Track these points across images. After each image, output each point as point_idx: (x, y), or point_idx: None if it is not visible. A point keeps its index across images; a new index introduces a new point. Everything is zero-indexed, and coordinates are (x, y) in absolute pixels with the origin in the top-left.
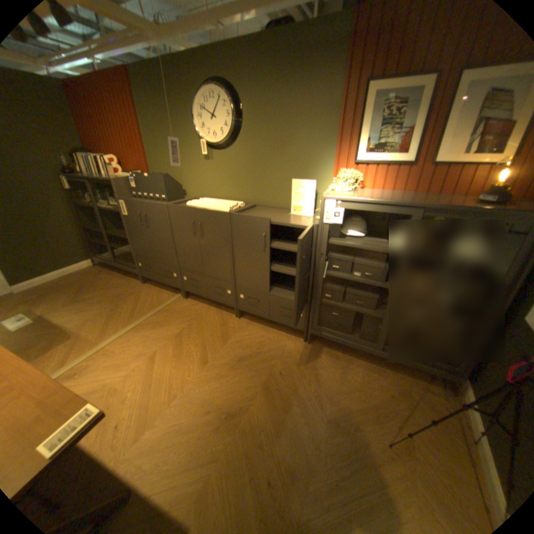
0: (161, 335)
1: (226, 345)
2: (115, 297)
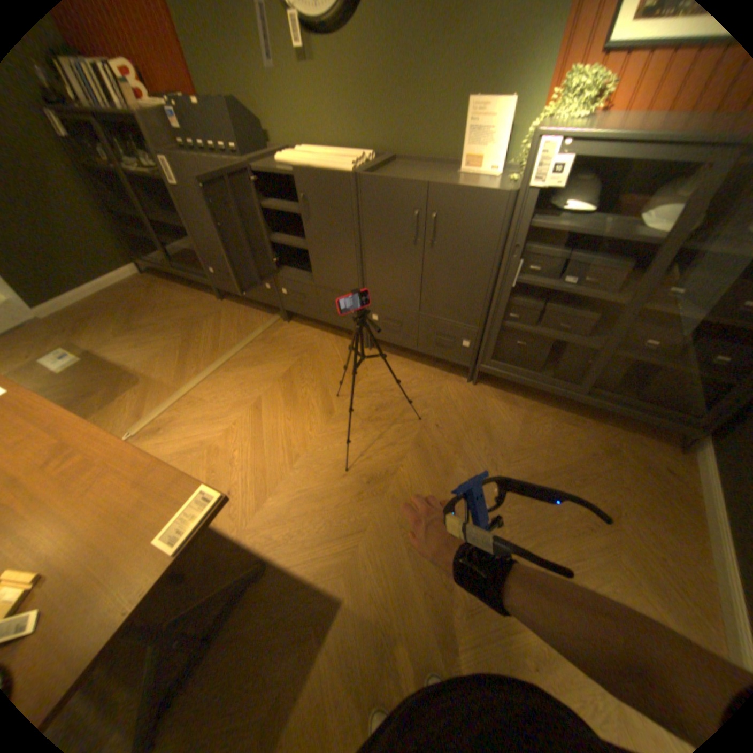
0: (263, 376)
1: (357, 388)
2: (187, 322)
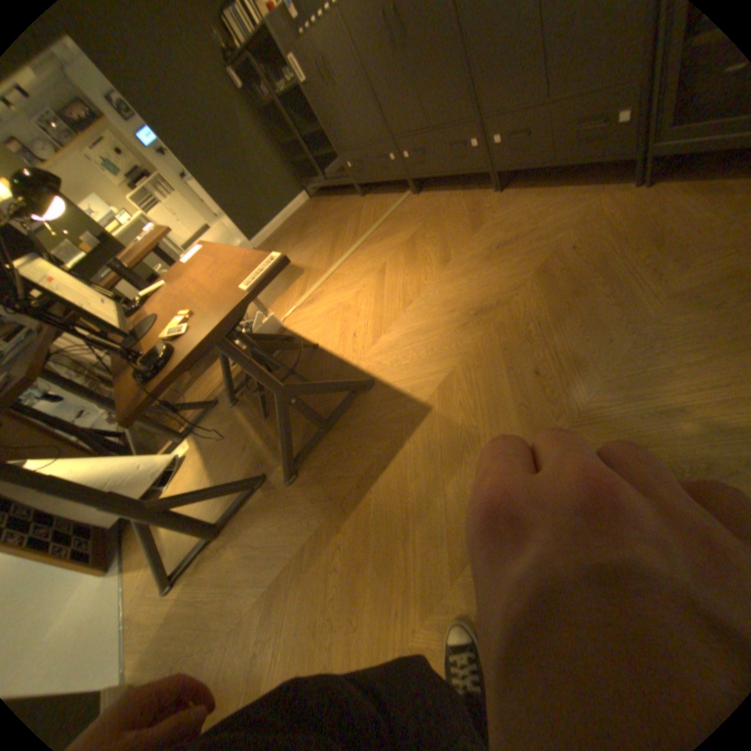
0: (390, 245)
1: (479, 233)
2: (336, 222)
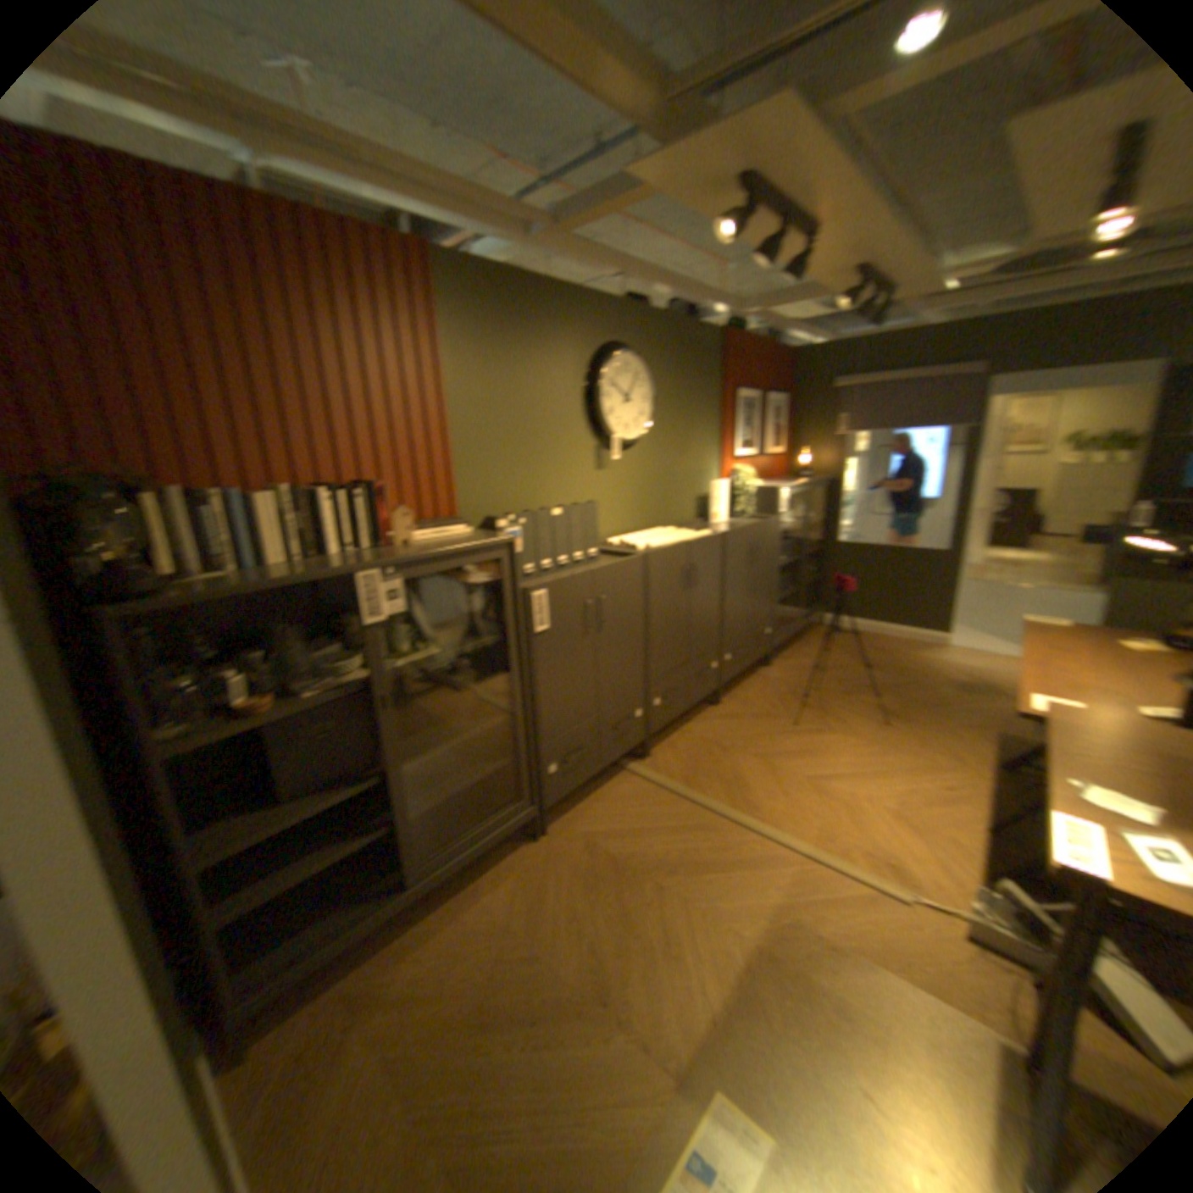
0: (765, 777)
1: (780, 716)
2: (601, 883)
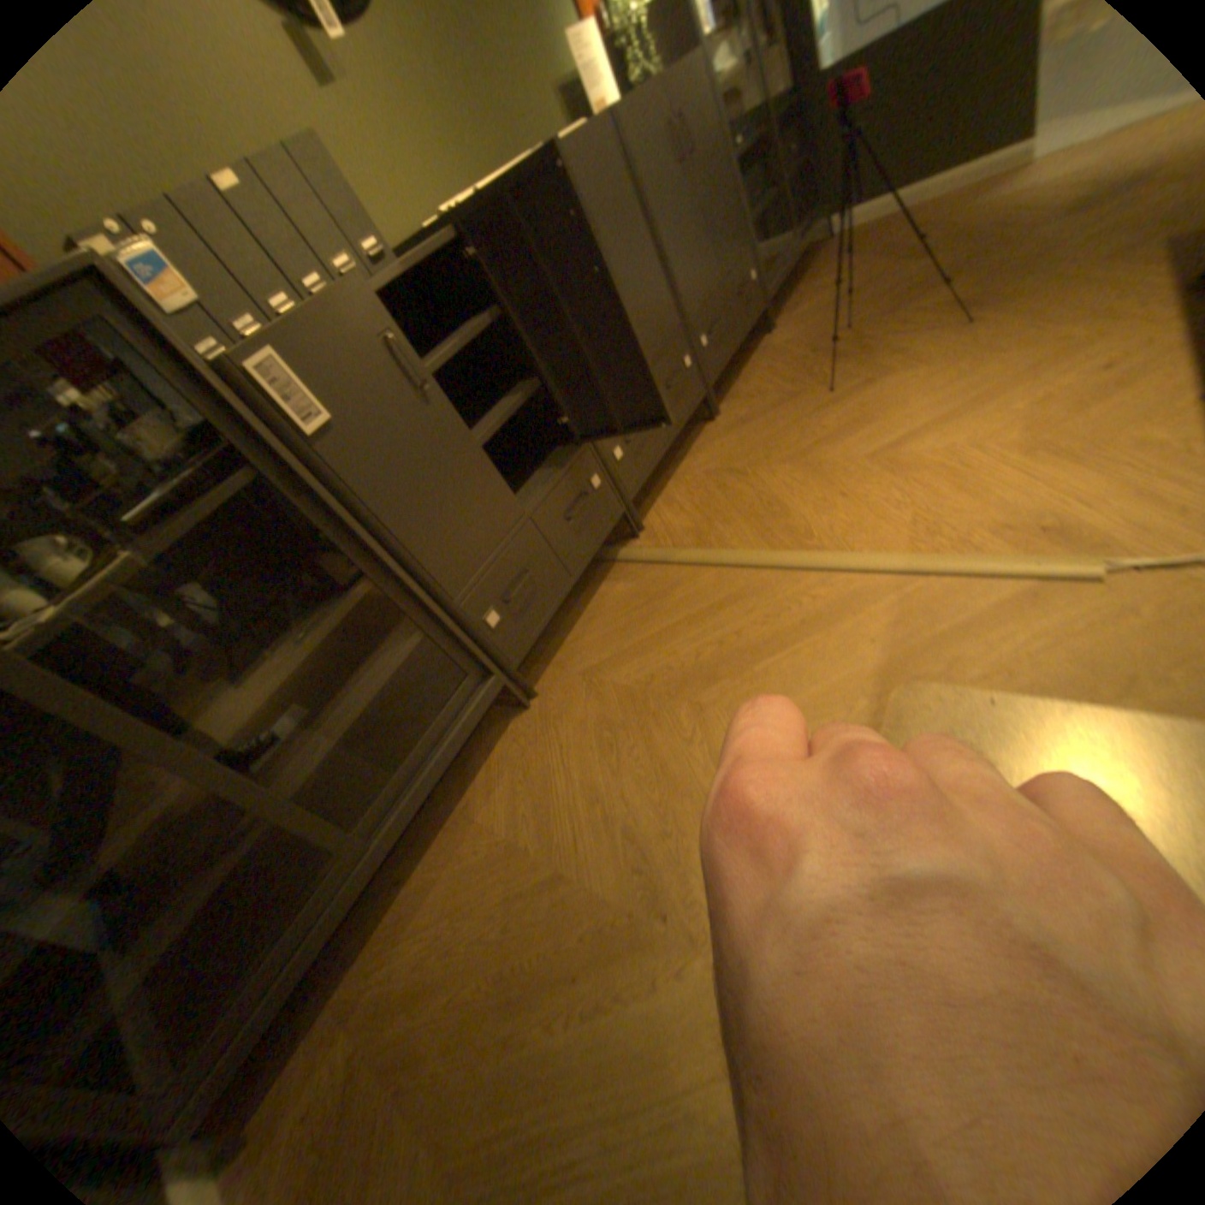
0: (811, 479)
1: (809, 384)
2: (624, 729)
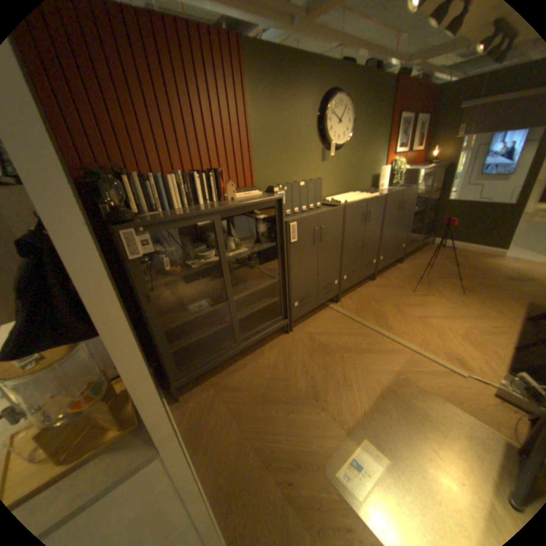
0: (397, 315)
1: (407, 287)
2: (317, 353)
